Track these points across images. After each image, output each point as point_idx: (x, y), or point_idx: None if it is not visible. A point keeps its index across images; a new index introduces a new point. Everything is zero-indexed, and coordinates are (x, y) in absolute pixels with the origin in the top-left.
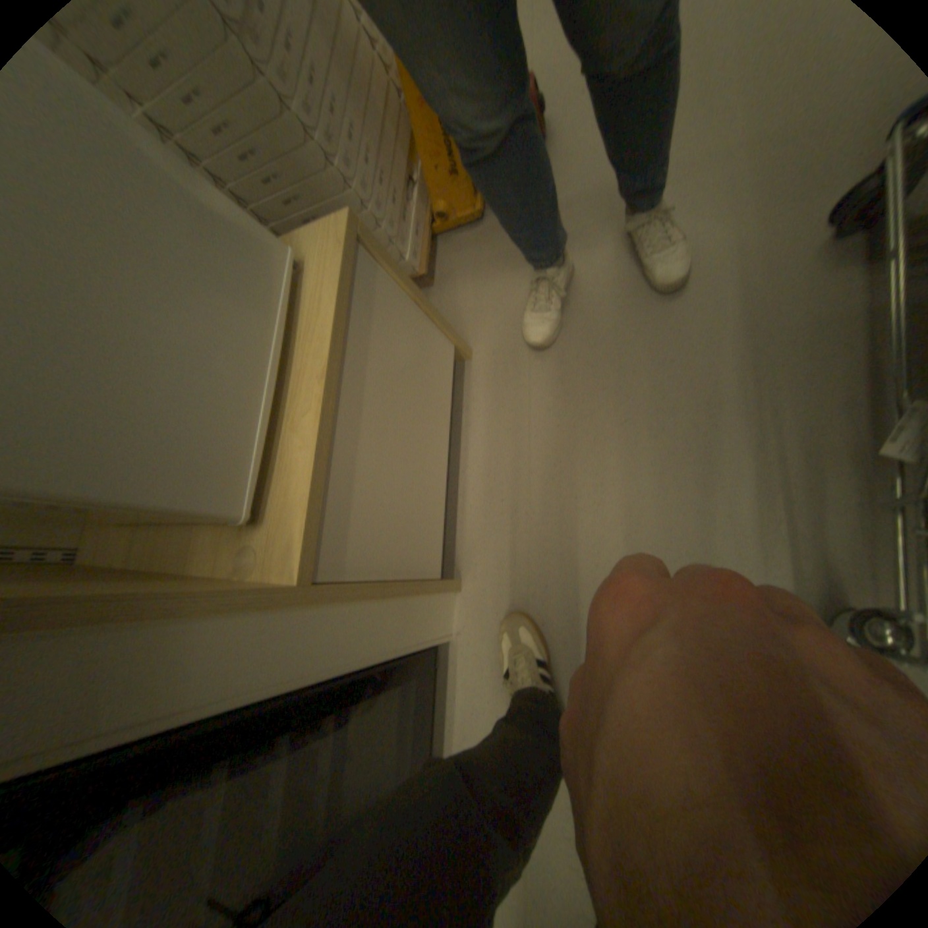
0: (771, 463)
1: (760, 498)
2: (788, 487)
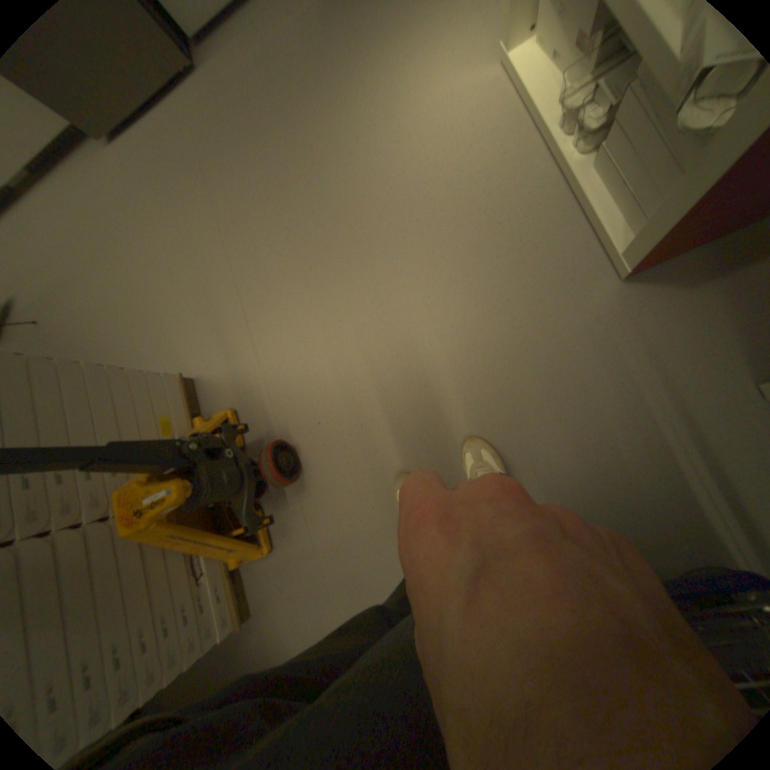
0: None
1: None
2: None
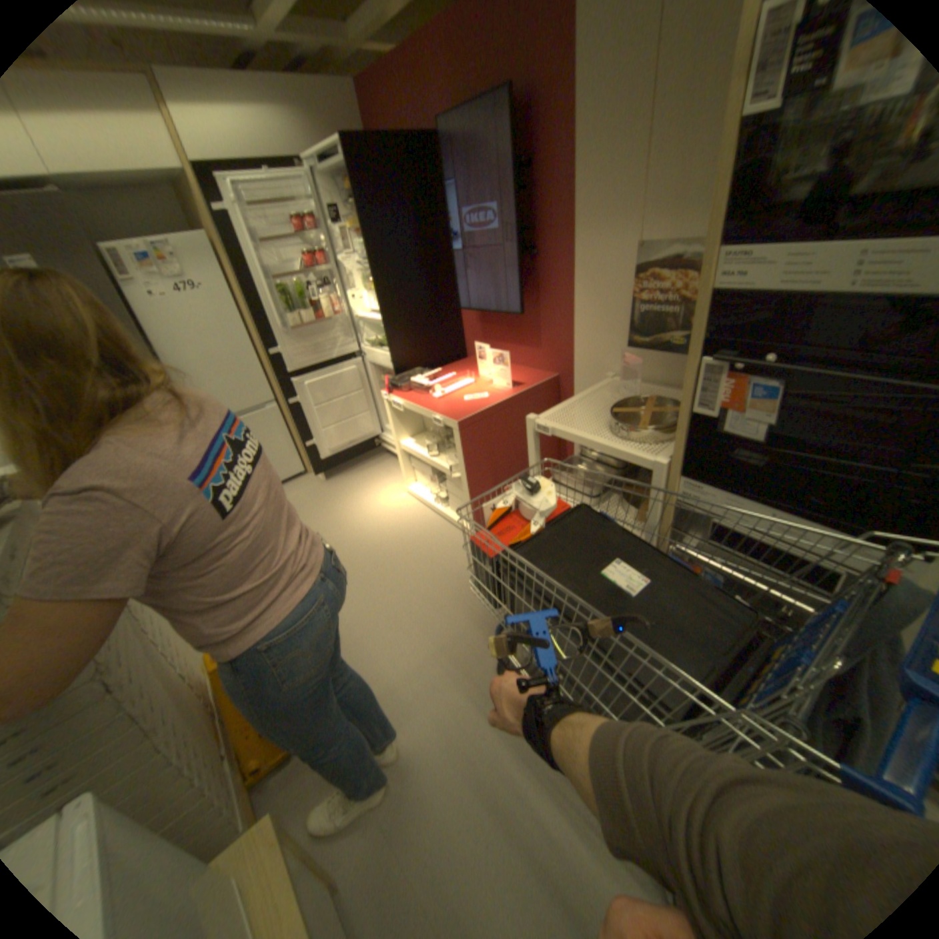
0: (568, 819)
1: (580, 846)
2: (584, 827)
